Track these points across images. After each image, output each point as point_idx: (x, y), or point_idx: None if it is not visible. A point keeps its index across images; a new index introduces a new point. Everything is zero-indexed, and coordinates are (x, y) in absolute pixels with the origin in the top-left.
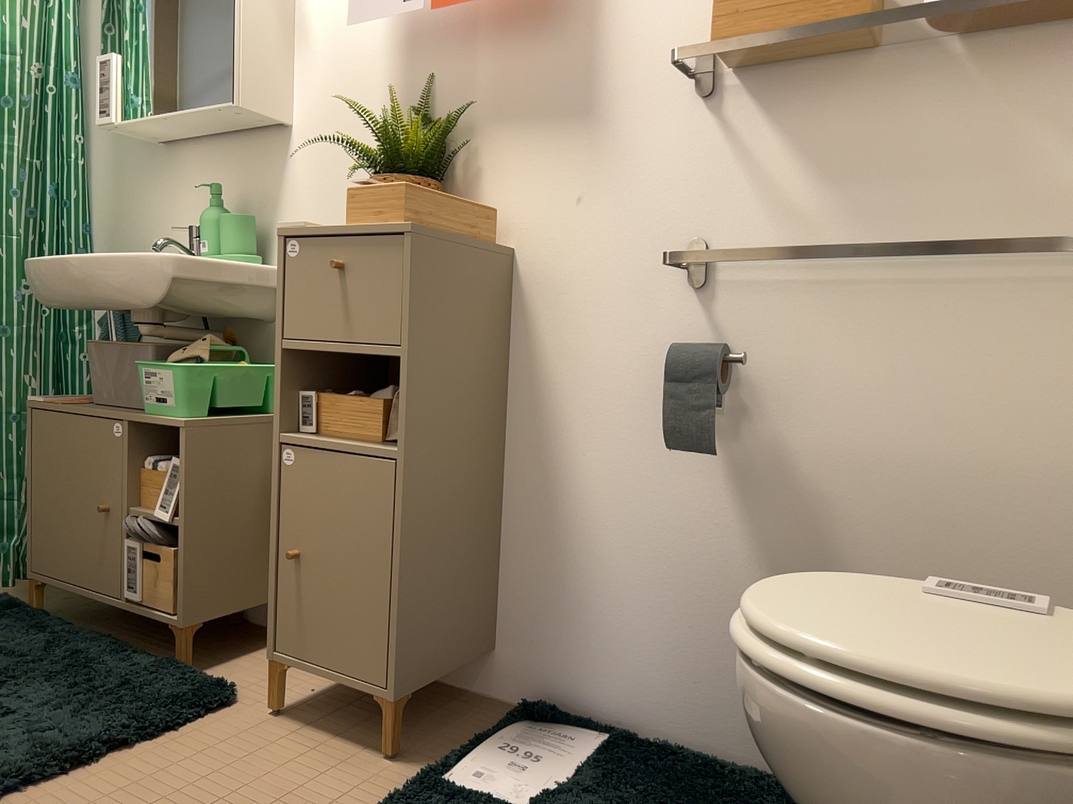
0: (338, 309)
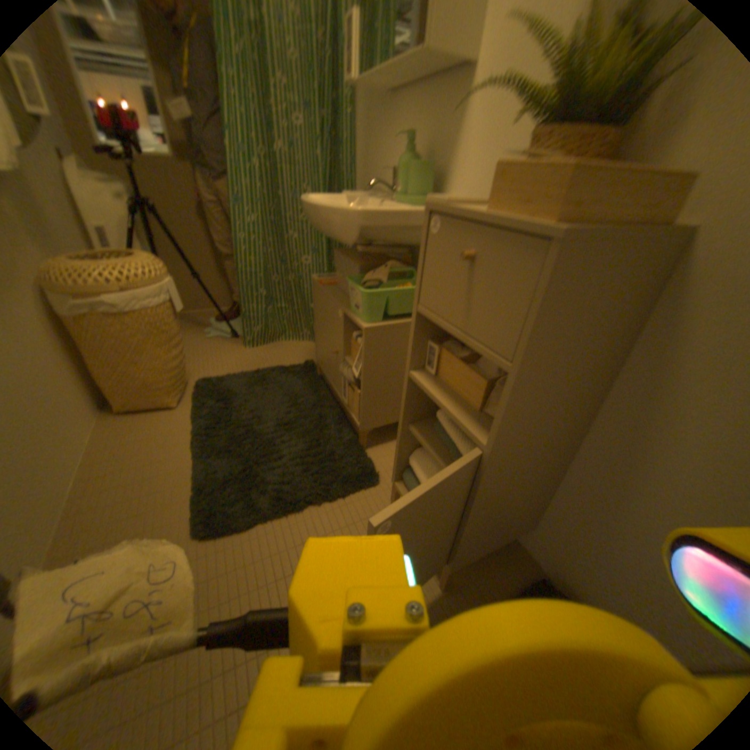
0: (457, 300)
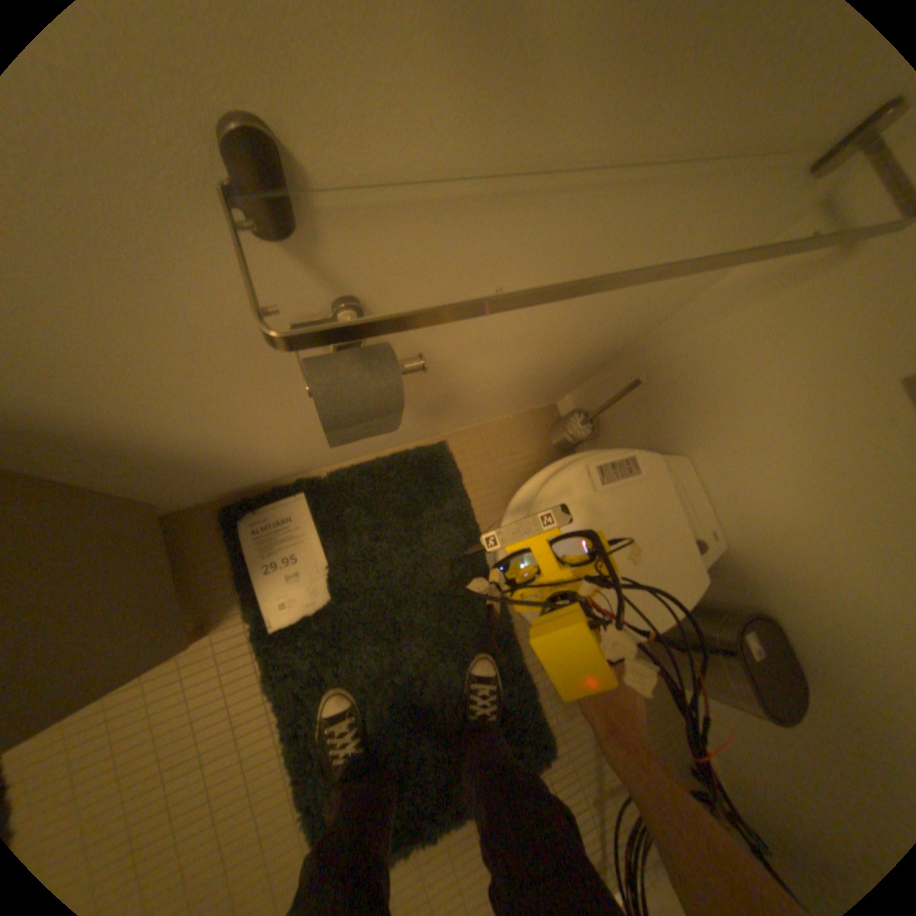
0: None
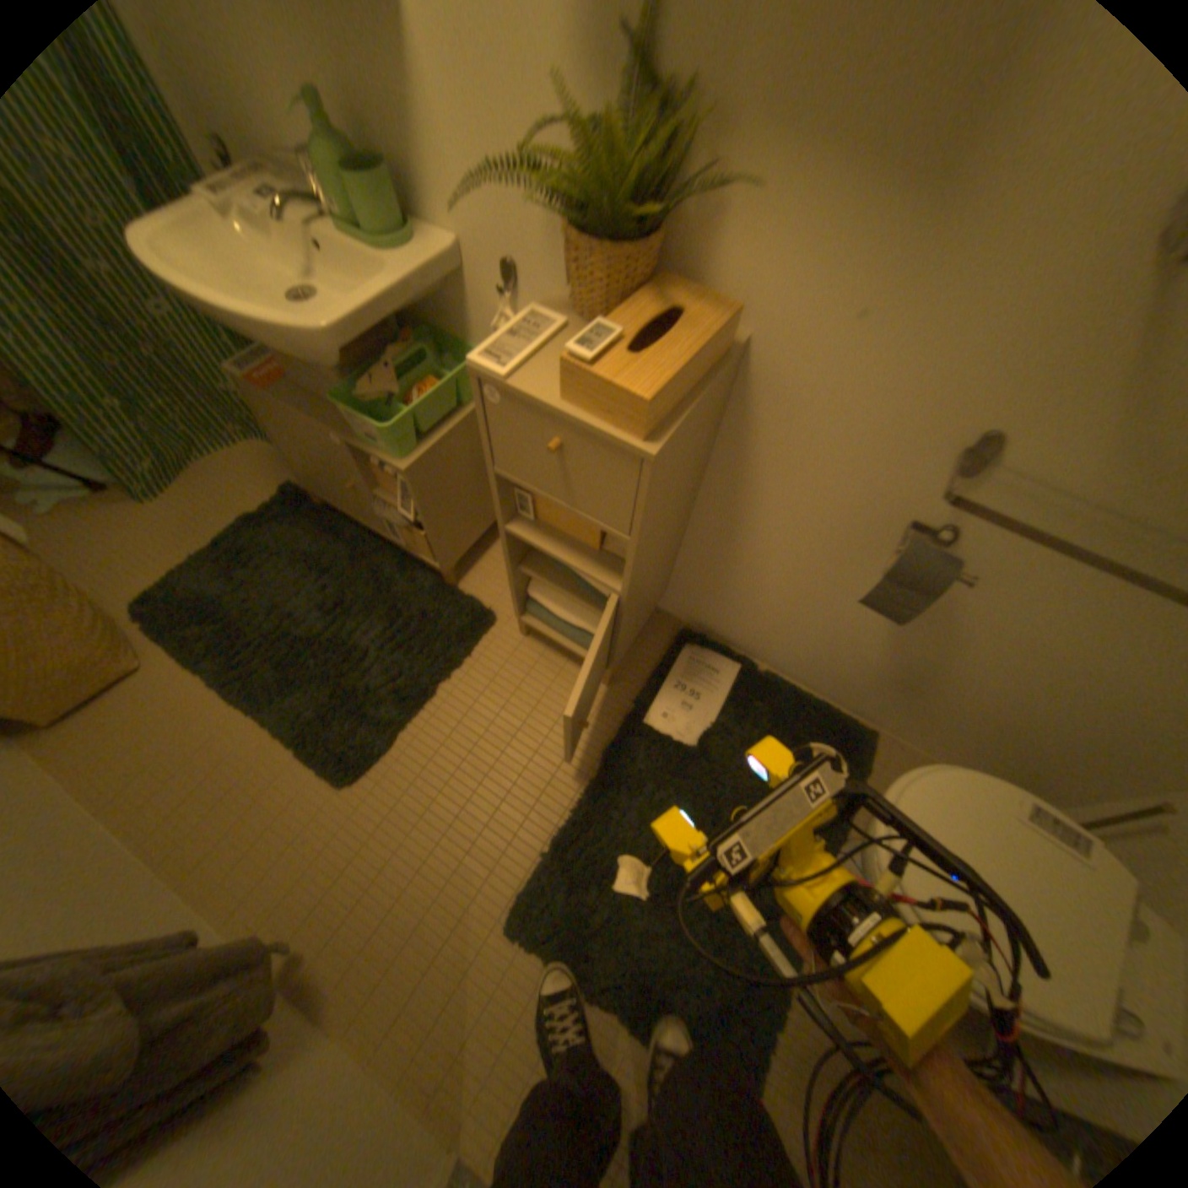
0: (552, 474)
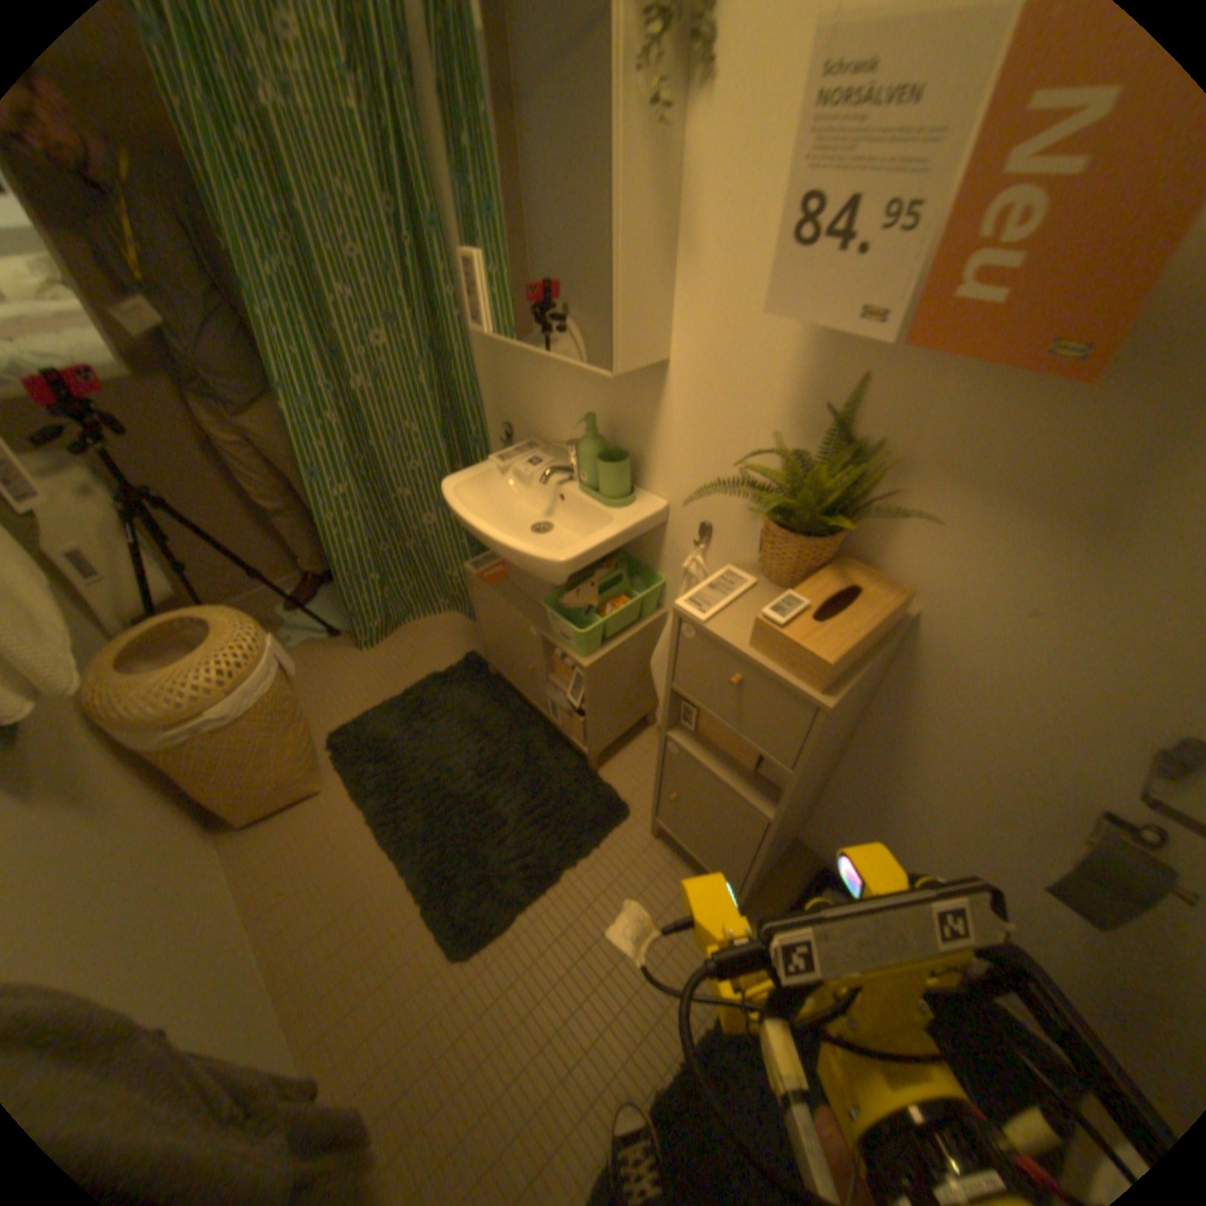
0: (726, 700)
